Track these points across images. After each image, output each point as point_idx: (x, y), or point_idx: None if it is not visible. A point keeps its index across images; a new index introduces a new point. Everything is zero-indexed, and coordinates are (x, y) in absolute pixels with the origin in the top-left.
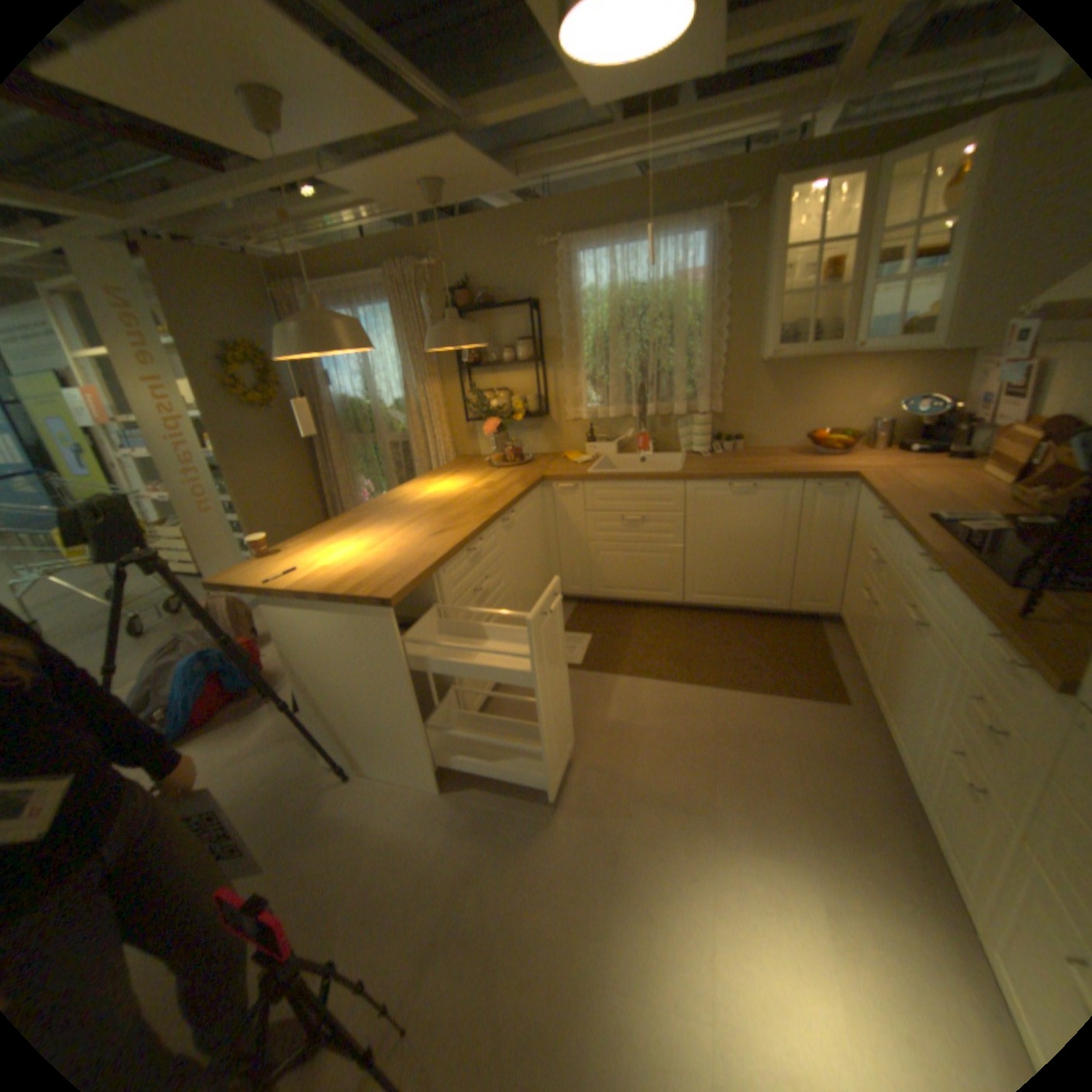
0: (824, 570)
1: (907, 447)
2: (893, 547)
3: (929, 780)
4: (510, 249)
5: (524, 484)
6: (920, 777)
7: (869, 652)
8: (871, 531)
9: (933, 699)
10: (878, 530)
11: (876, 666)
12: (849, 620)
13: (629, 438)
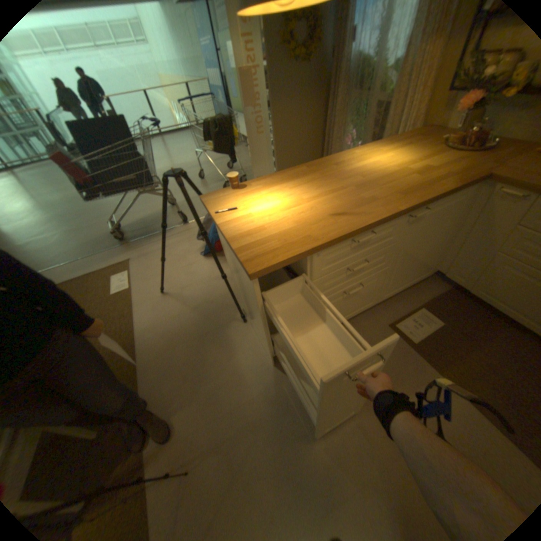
0: None
1: None
2: None
3: None
4: None
5: (462, 177)
6: None
7: None
8: None
9: None
10: None
11: None
12: None
13: None
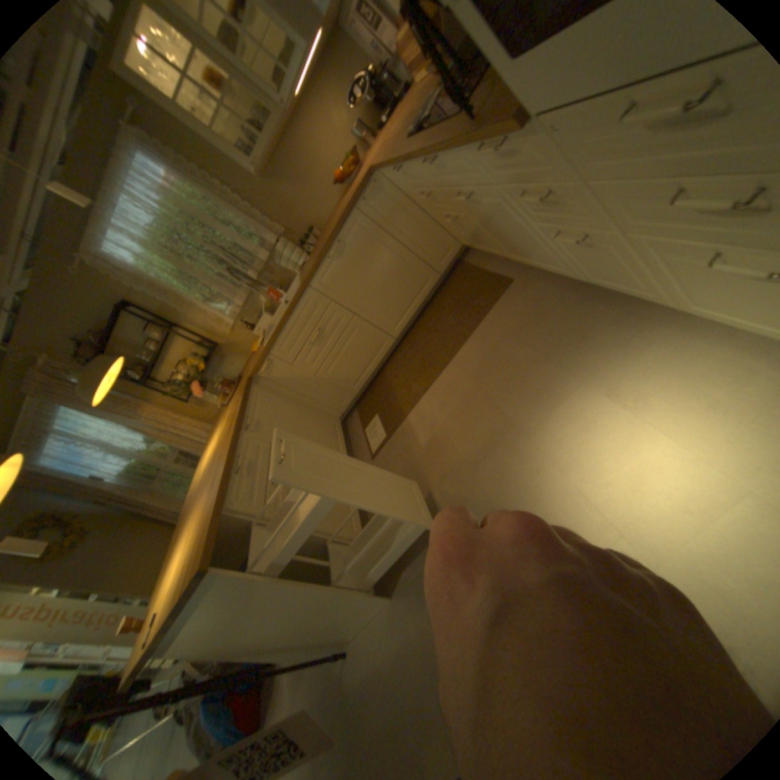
0: (427, 234)
1: (380, 123)
2: (420, 177)
3: (572, 263)
4: (69, 295)
5: (242, 394)
6: (569, 267)
7: (487, 242)
8: (409, 184)
9: (520, 222)
10: (409, 179)
11: (496, 244)
12: (467, 240)
13: (266, 301)
